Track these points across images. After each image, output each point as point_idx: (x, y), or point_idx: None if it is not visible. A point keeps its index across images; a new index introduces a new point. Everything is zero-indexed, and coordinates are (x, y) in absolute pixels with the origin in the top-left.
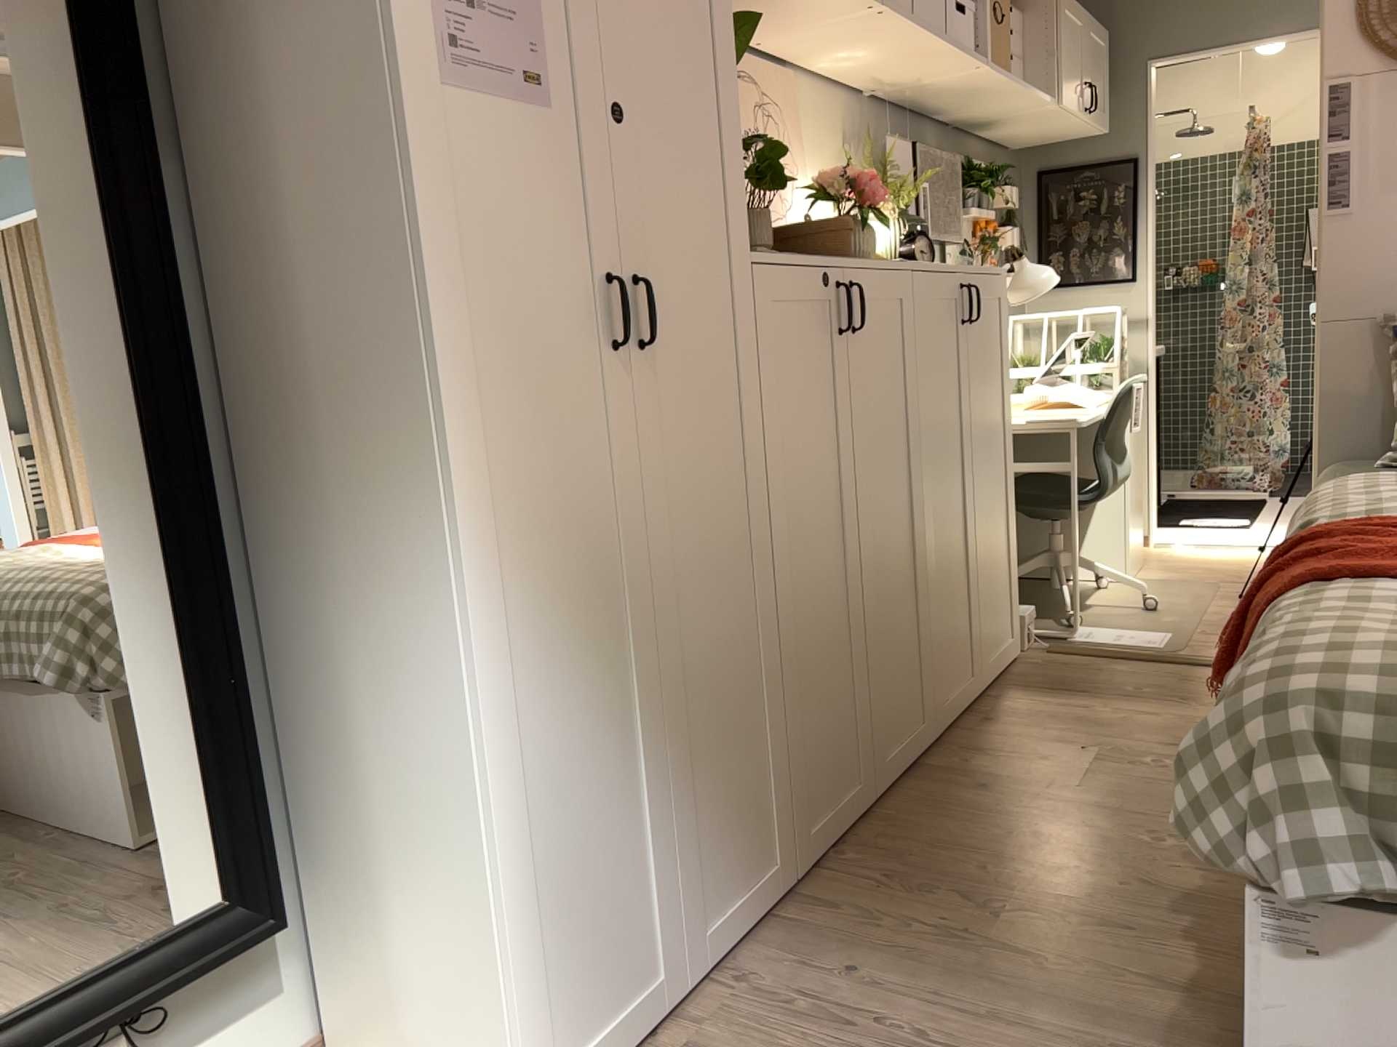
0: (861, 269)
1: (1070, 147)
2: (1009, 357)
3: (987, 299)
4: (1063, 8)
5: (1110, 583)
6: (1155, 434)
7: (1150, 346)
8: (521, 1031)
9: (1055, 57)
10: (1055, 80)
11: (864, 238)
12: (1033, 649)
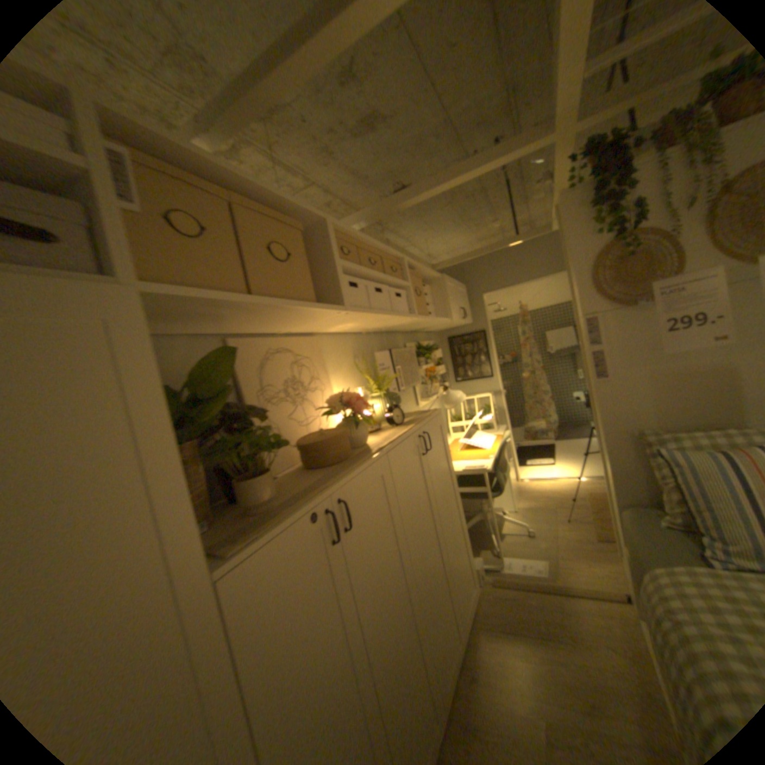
0: (346, 483)
1: (459, 327)
2: (449, 450)
3: (433, 430)
4: (447, 280)
5: (508, 514)
6: (511, 436)
7: (503, 401)
8: None
9: (447, 301)
10: (449, 310)
11: (359, 430)
12: (483, 584)
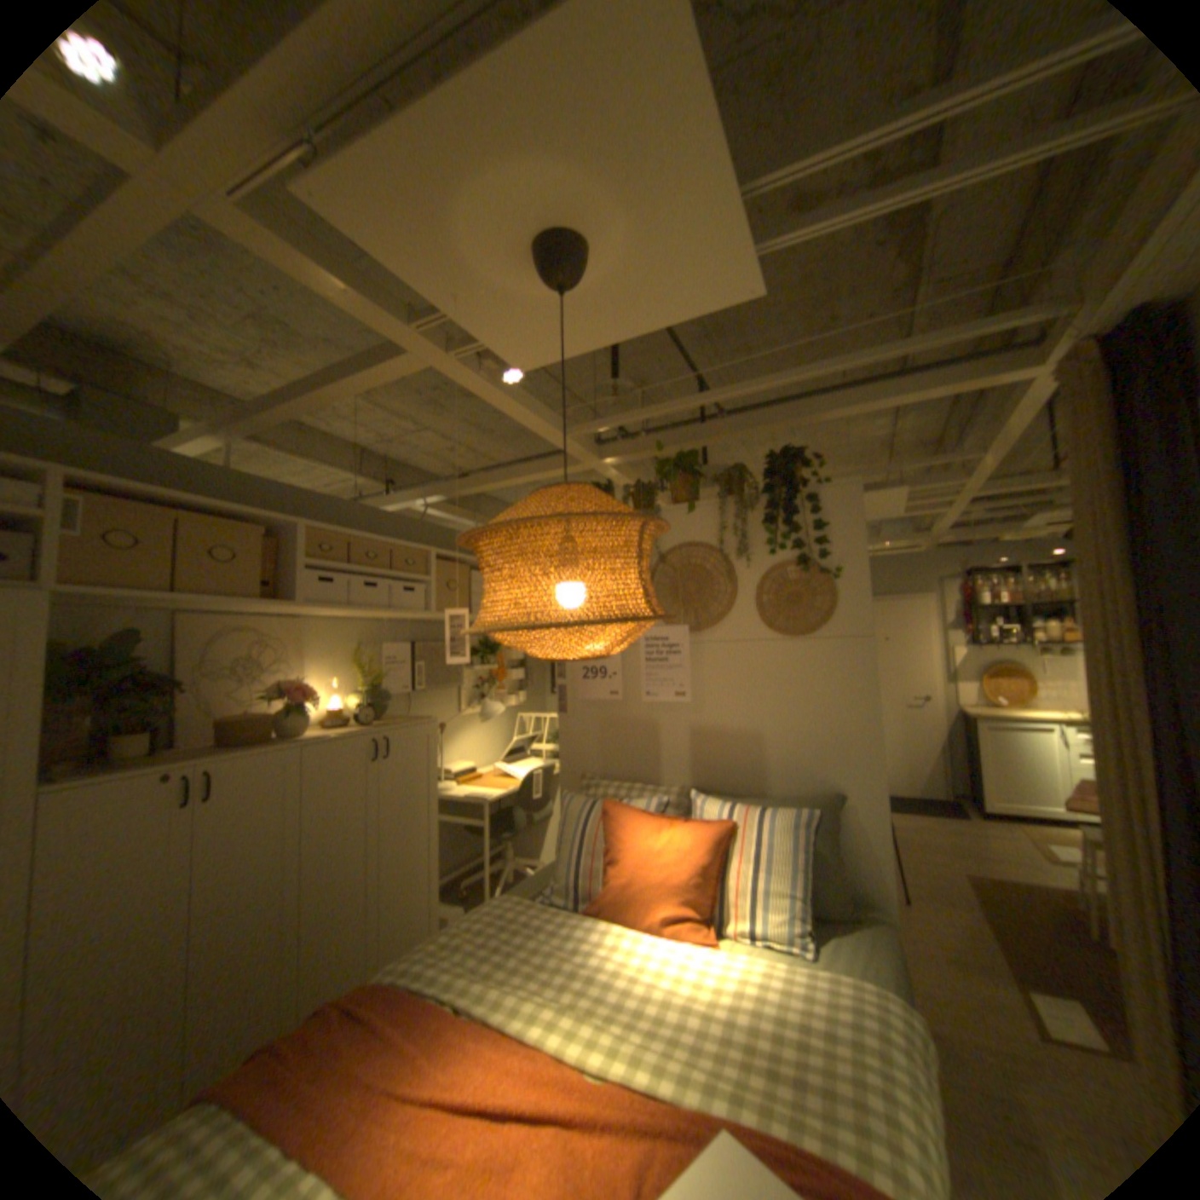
0: (219, 761)
1: None
2: (433, 766)
3: (408, 739)
4: None
5: None
6: None
7: None
8: None
9: None
10: None
11: (290, 720)
12: None
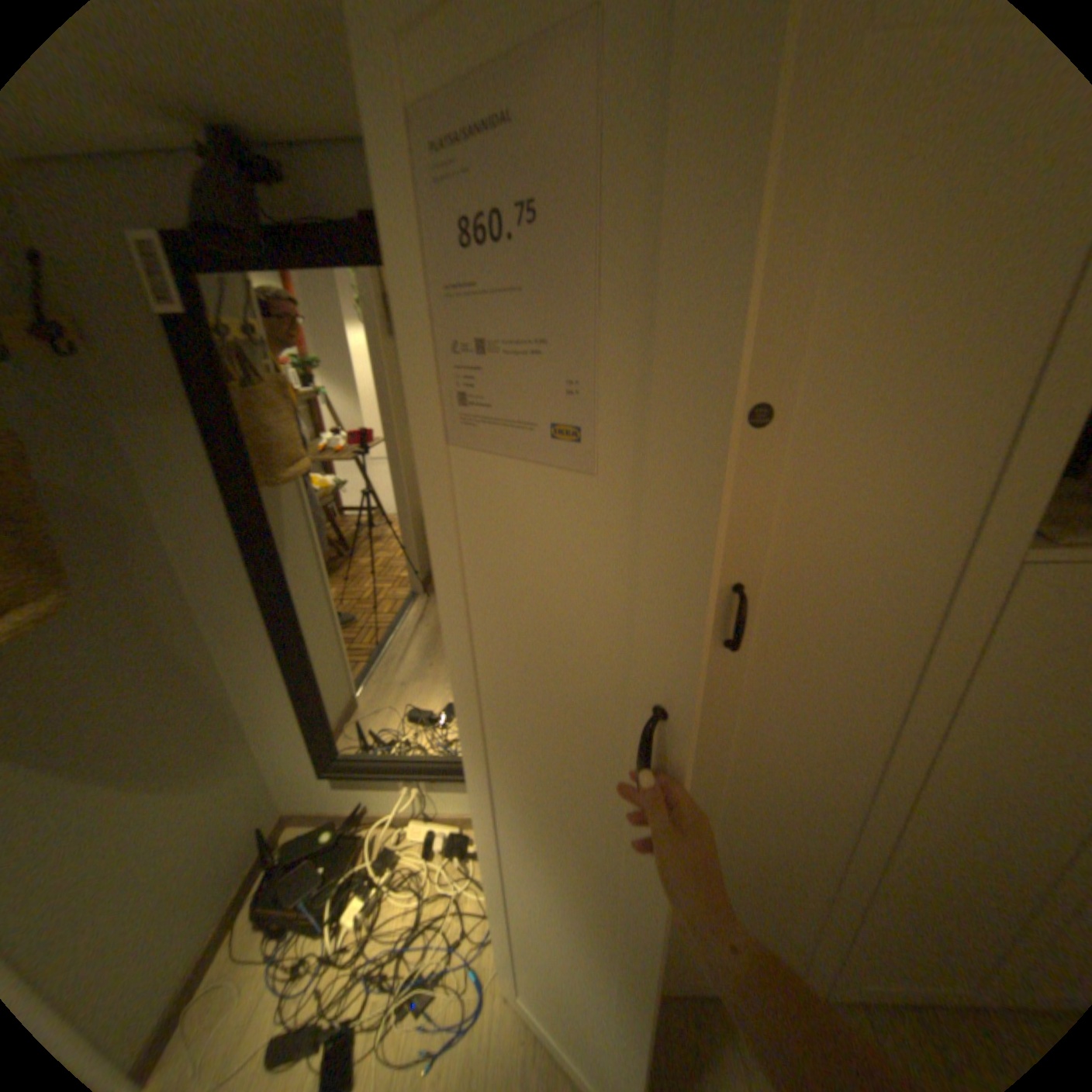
0: None
1: None
2: None
3: None
4: None
5: None
6: None
7: None
8: (504, 952)
9: None
10: None
11: None
12: None
